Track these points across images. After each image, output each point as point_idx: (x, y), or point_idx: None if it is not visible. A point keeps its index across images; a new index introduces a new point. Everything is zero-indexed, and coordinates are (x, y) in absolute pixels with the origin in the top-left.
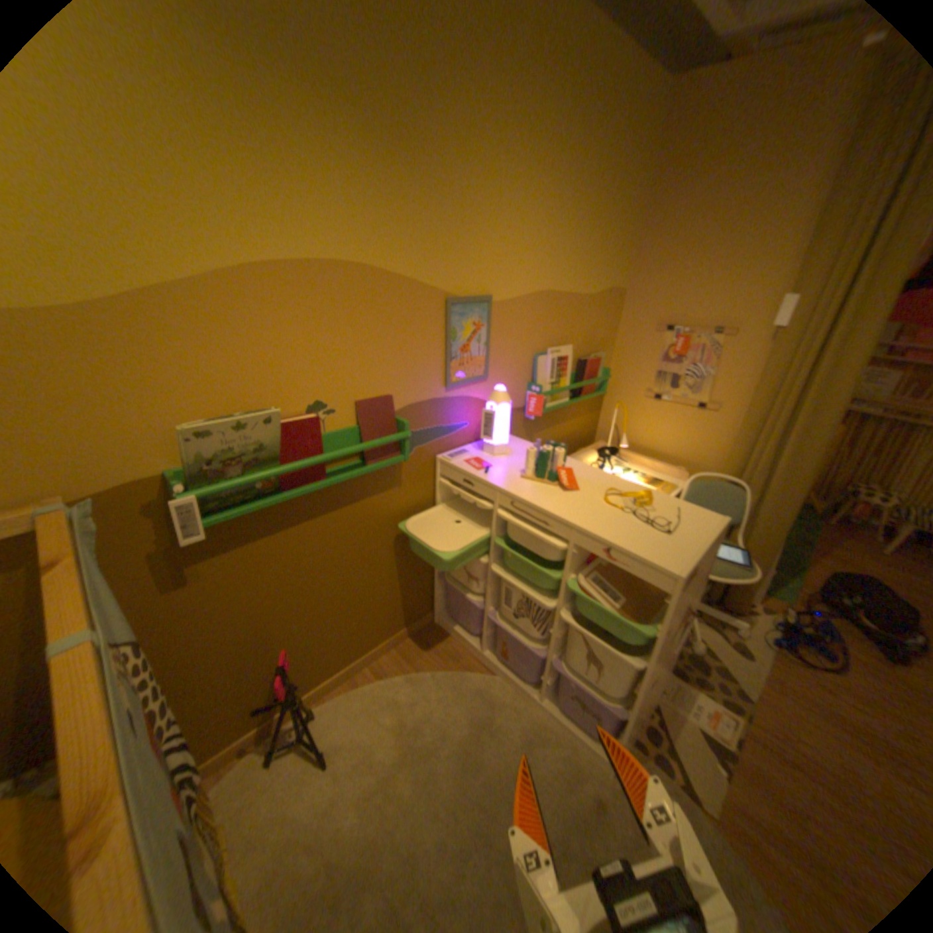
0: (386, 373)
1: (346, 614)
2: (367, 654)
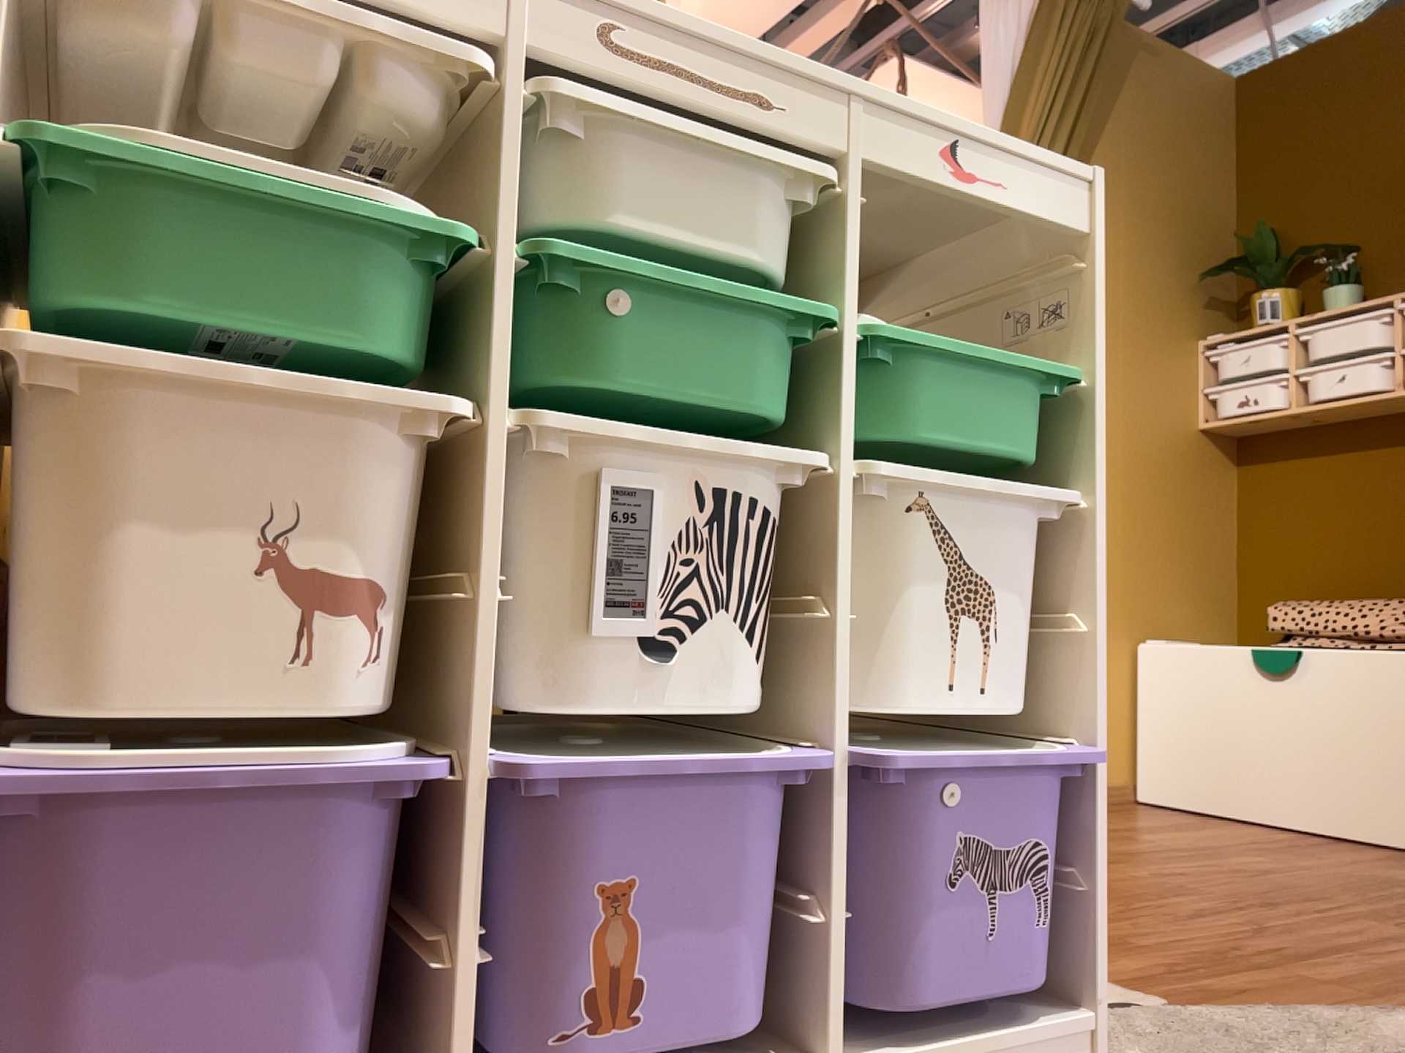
0: None
1: None
2: None
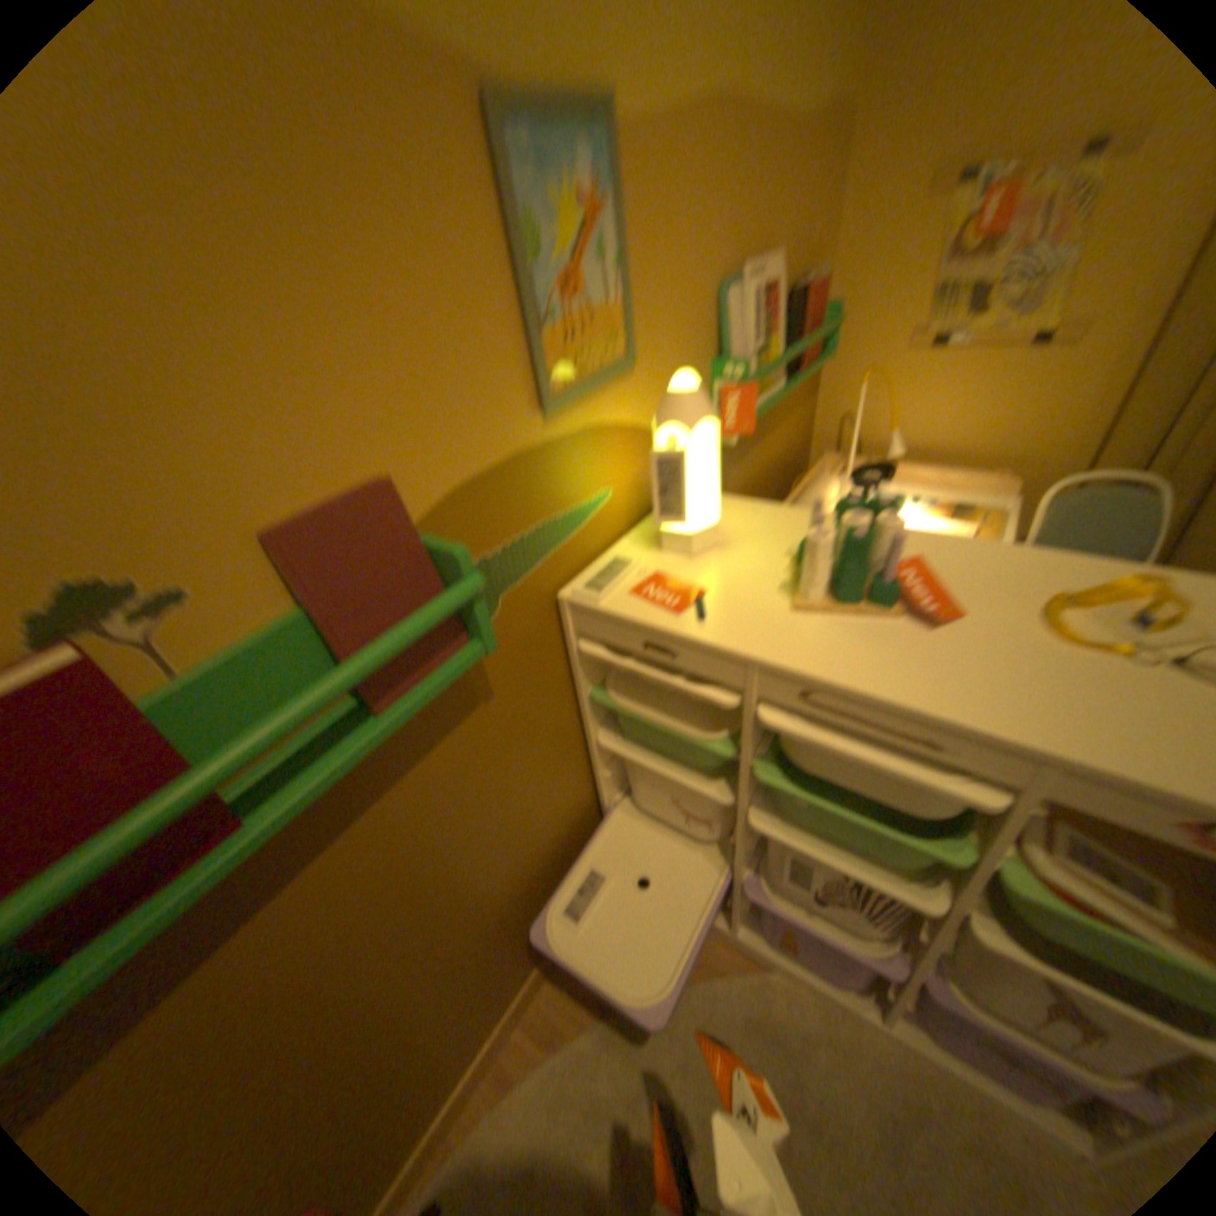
0: (343, 396)
1: (446, 990)
2: (513, 1003)
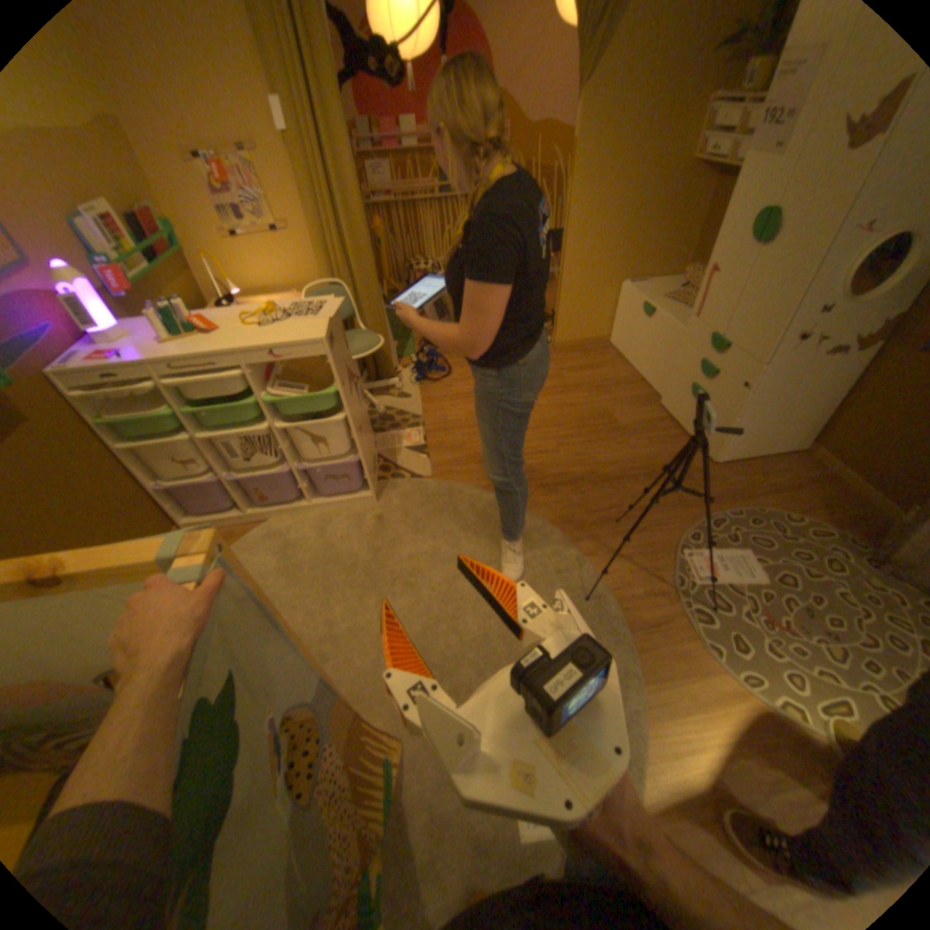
0: None
1: None
2: None
